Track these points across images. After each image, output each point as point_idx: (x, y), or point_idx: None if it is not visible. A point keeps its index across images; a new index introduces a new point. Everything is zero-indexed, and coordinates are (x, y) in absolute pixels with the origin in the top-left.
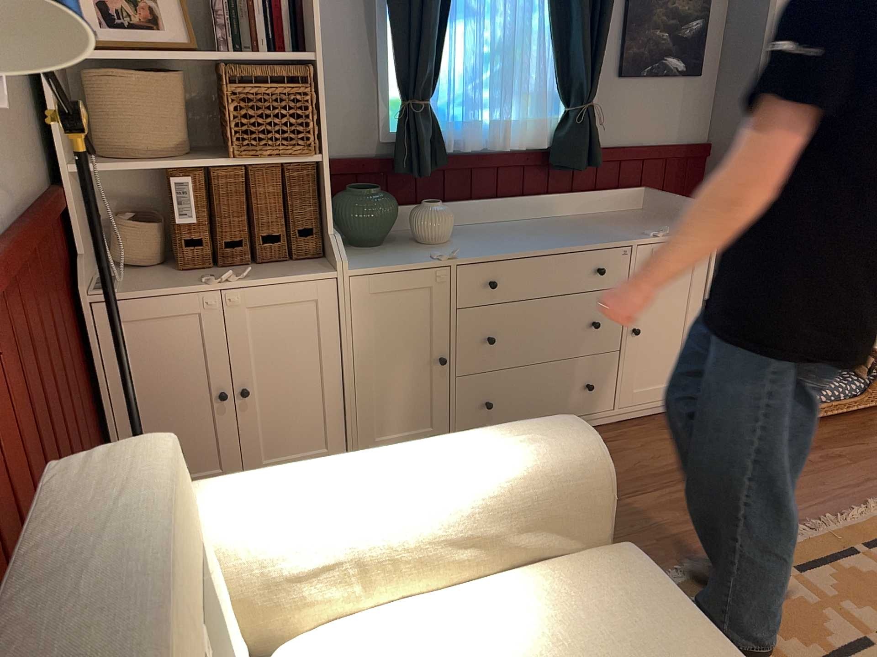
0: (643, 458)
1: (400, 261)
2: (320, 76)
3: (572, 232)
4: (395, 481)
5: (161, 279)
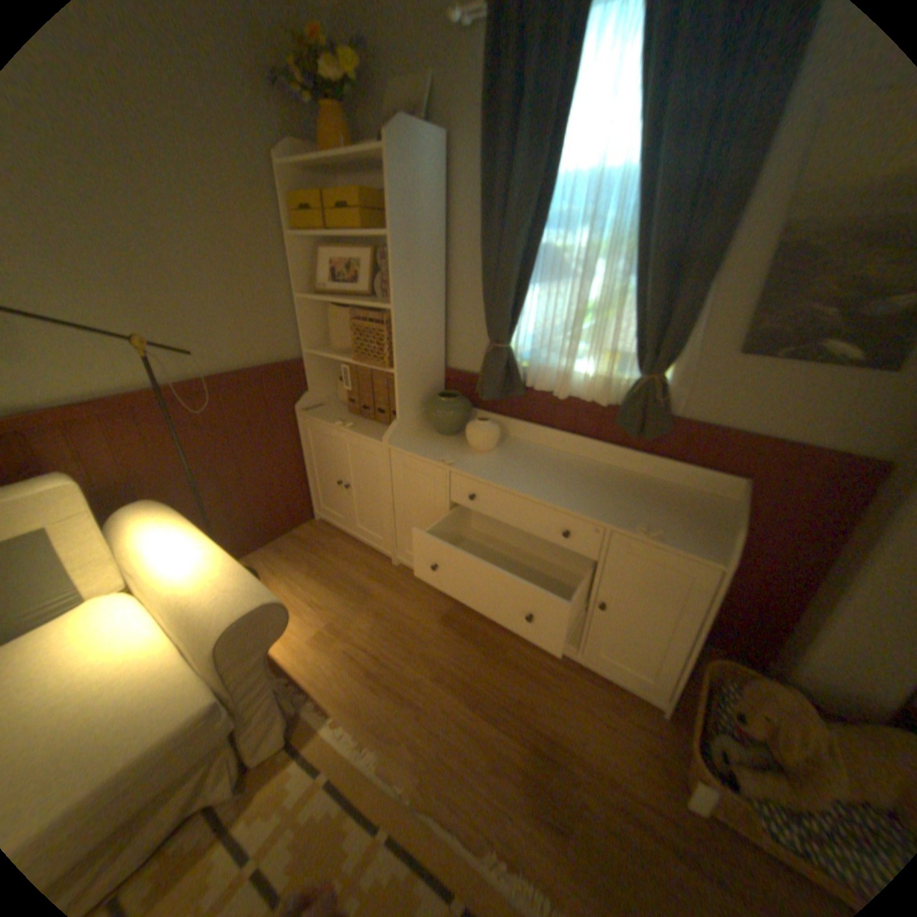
0: (546, 707)
1: (425, 452)
2: (394, 320)
3: (585, 489)
4: (165, 563)
5: (334, 413)
